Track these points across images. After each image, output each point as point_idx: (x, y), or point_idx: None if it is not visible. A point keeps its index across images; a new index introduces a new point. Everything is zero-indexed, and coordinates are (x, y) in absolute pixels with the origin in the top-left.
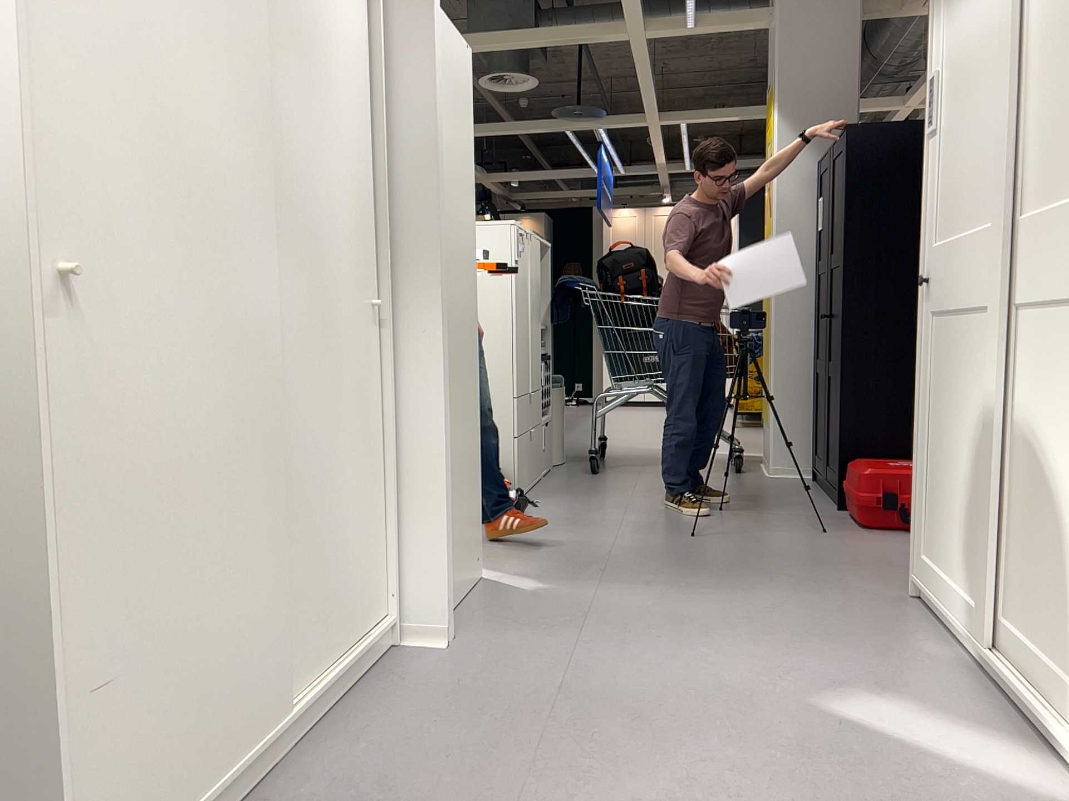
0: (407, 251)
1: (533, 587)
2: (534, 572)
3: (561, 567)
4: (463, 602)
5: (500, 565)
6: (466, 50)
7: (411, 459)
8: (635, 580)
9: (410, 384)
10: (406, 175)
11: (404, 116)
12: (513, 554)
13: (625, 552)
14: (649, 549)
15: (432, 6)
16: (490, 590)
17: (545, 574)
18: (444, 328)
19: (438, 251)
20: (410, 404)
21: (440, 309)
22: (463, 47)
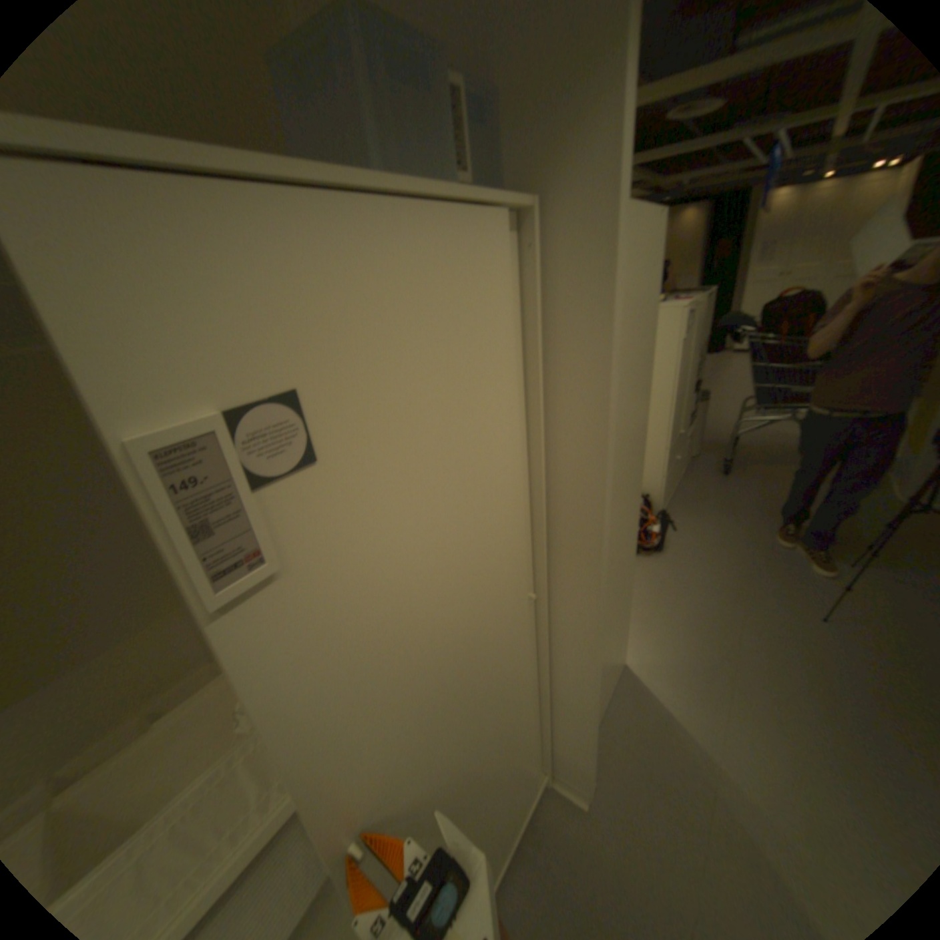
0: (565, 542)
1: (668, 703)
2: (670, 667)
3: (695, 664)
4: (607, 717)
5: (642, 645)
6: (660, 215)
7: (564, 695)
8: (768, 719)
9: (564, 647)
10: (565, 467)
11: (566, 401)
12: (654, 624)
13: (757, 647)
14: (781, 645)
15: (616, 206)
16: (631, 697)
17: (681, 675)
18: (602, 614)
19: (600, 553)
20: (564, 659)
21: (598, 603)
22: (657, 214)
